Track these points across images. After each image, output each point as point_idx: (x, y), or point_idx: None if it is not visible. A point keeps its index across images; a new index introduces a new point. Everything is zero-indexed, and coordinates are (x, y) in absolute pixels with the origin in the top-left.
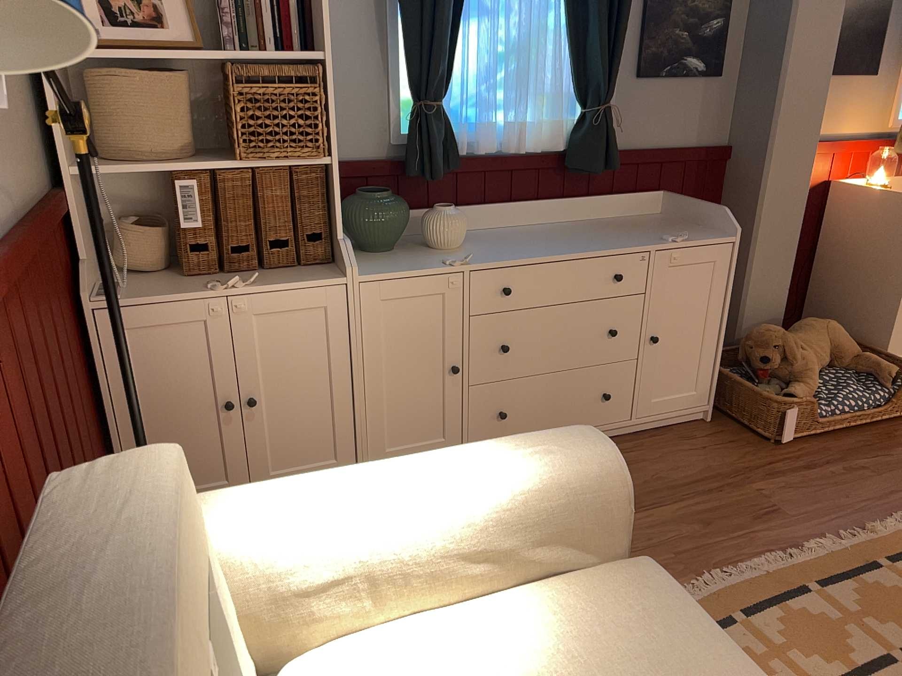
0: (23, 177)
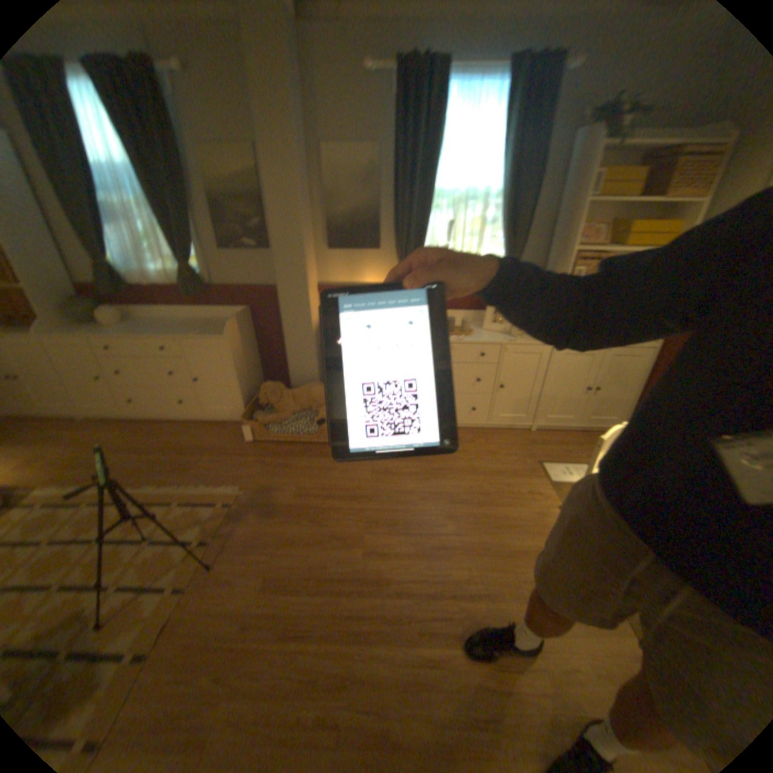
0: None
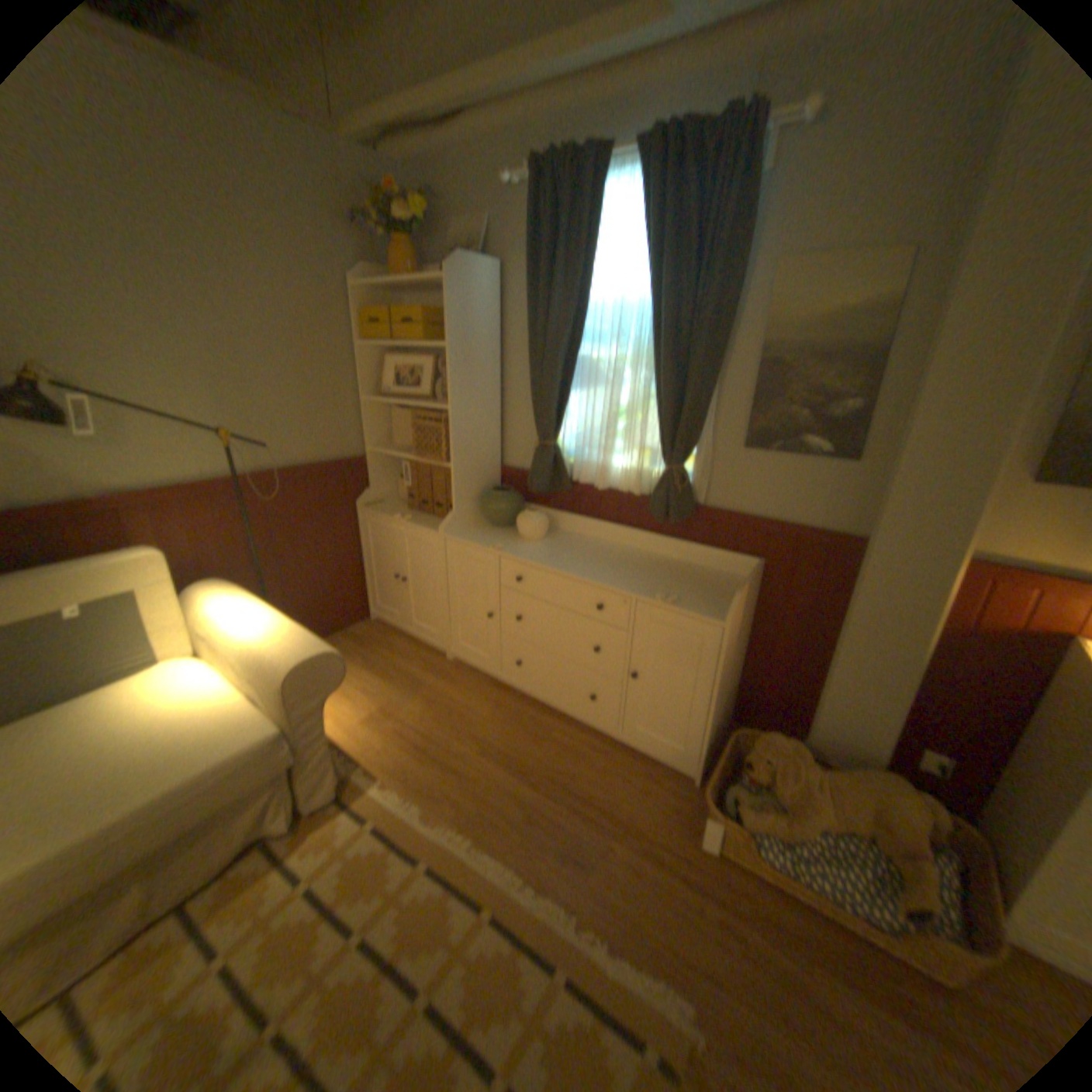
0: (320, 449)
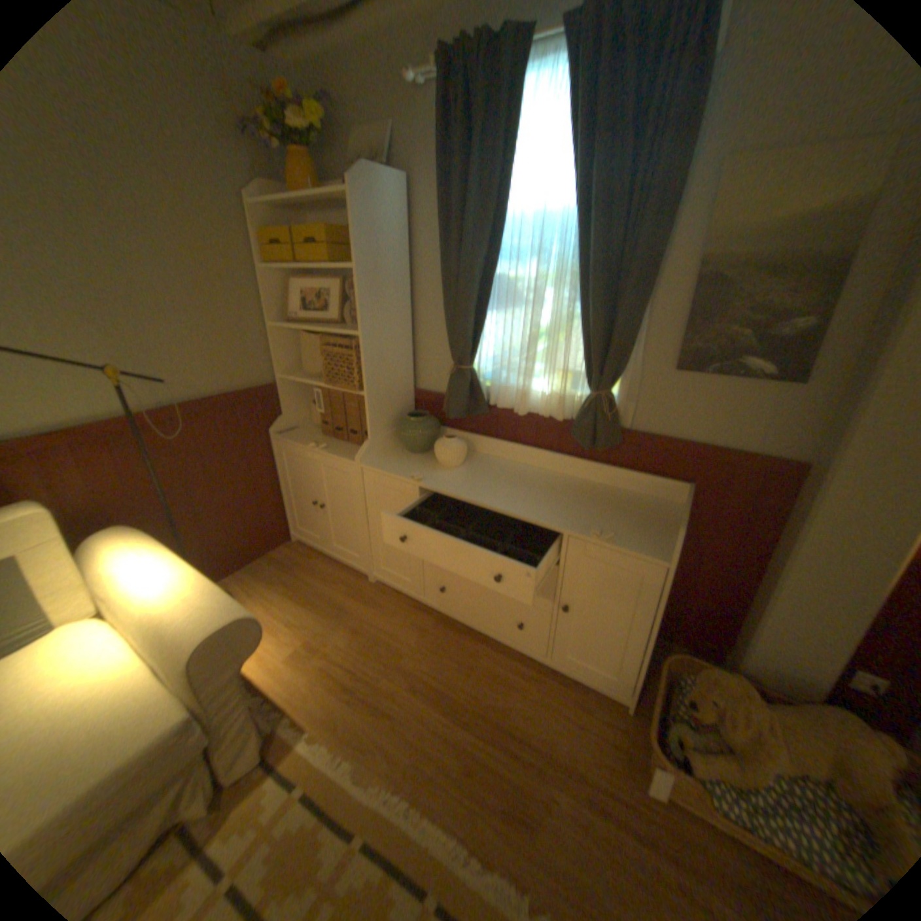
0: (227, 377)
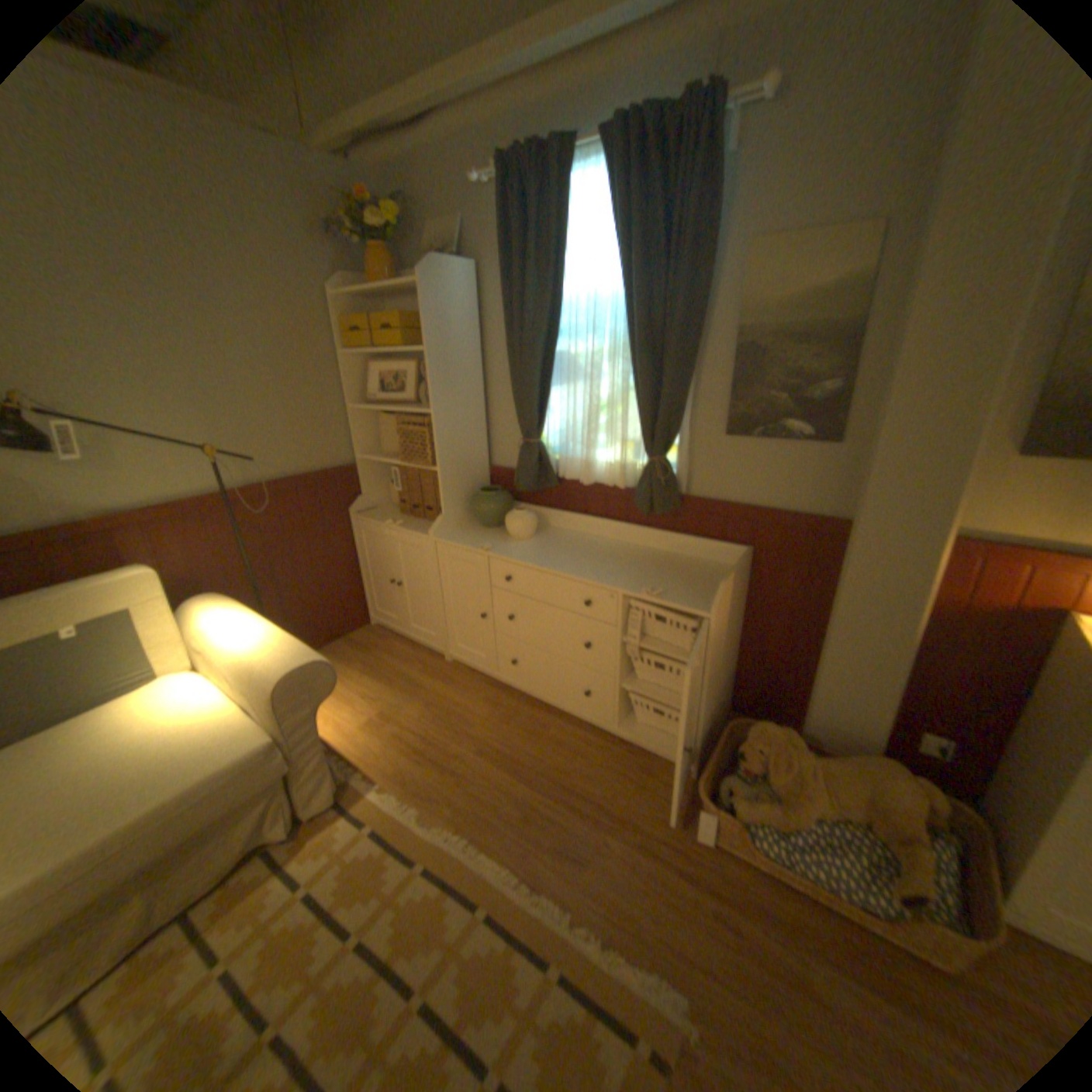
0: (310, 459)
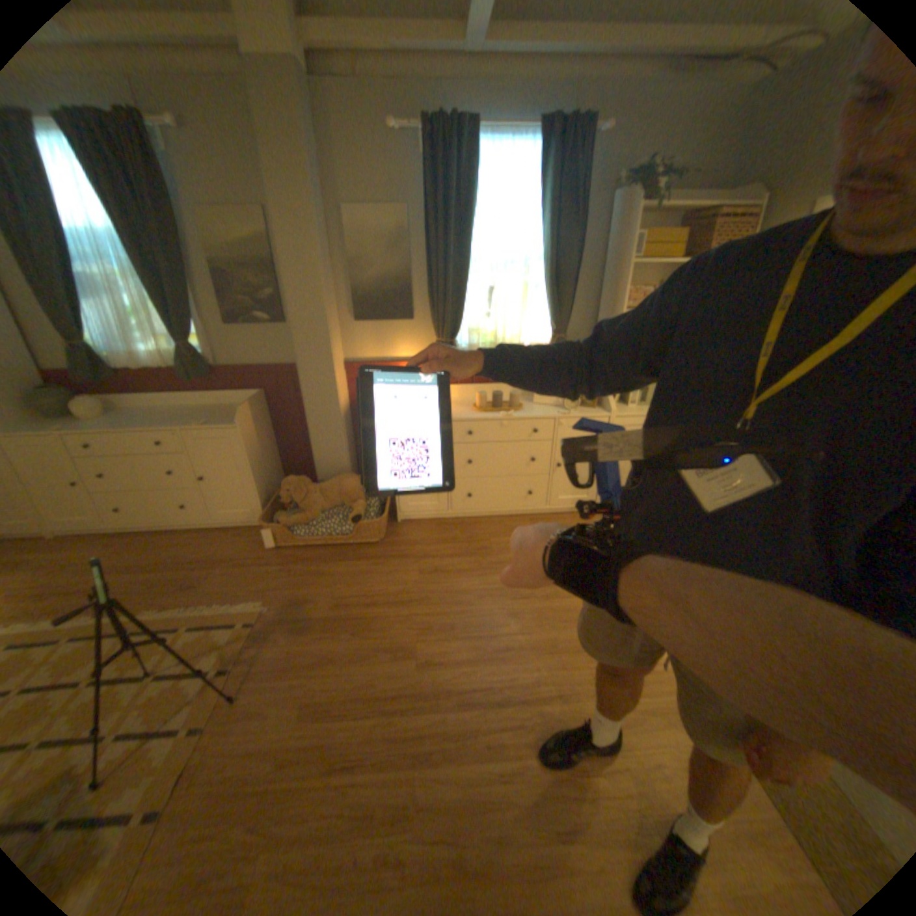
0: None
